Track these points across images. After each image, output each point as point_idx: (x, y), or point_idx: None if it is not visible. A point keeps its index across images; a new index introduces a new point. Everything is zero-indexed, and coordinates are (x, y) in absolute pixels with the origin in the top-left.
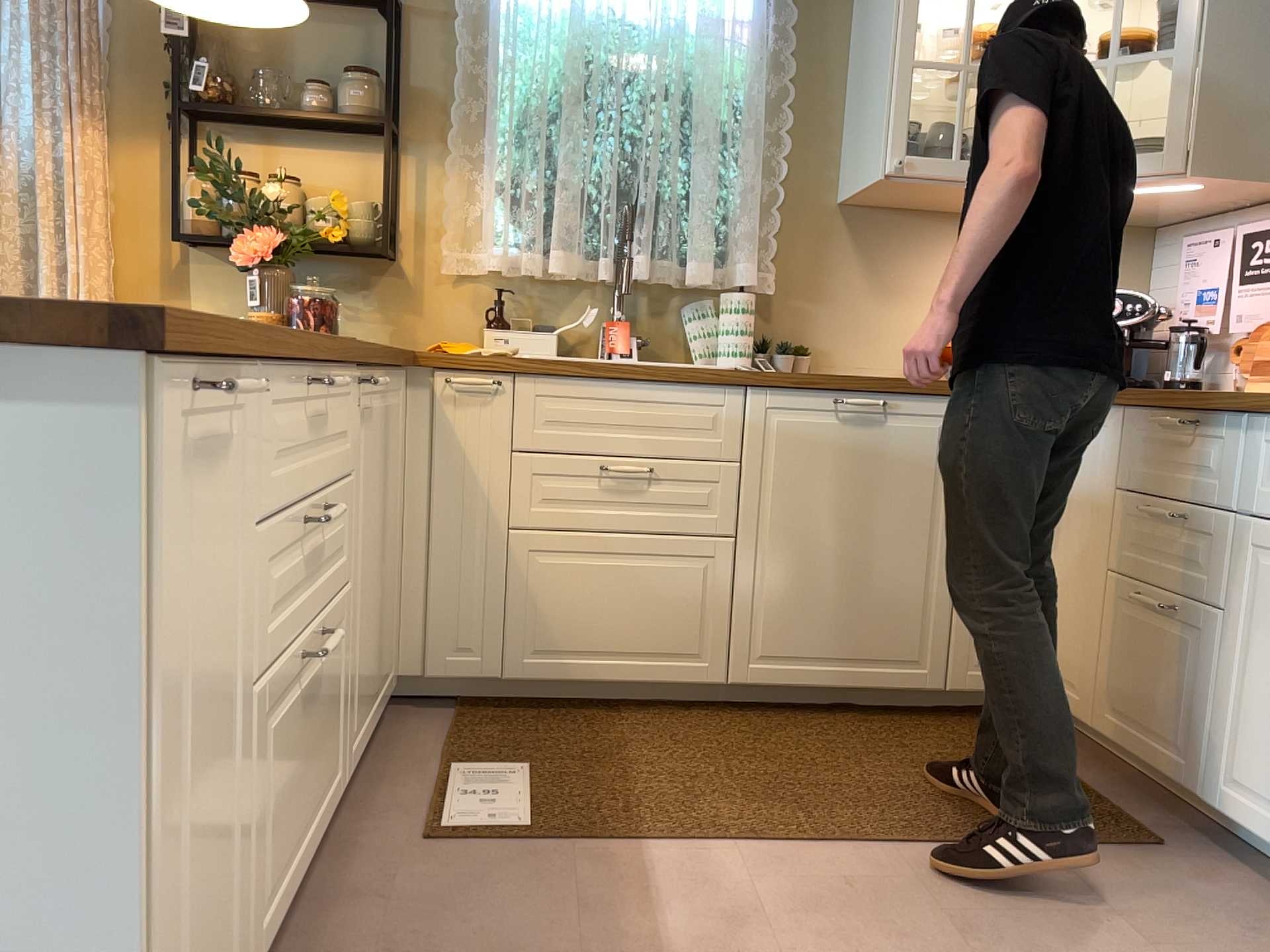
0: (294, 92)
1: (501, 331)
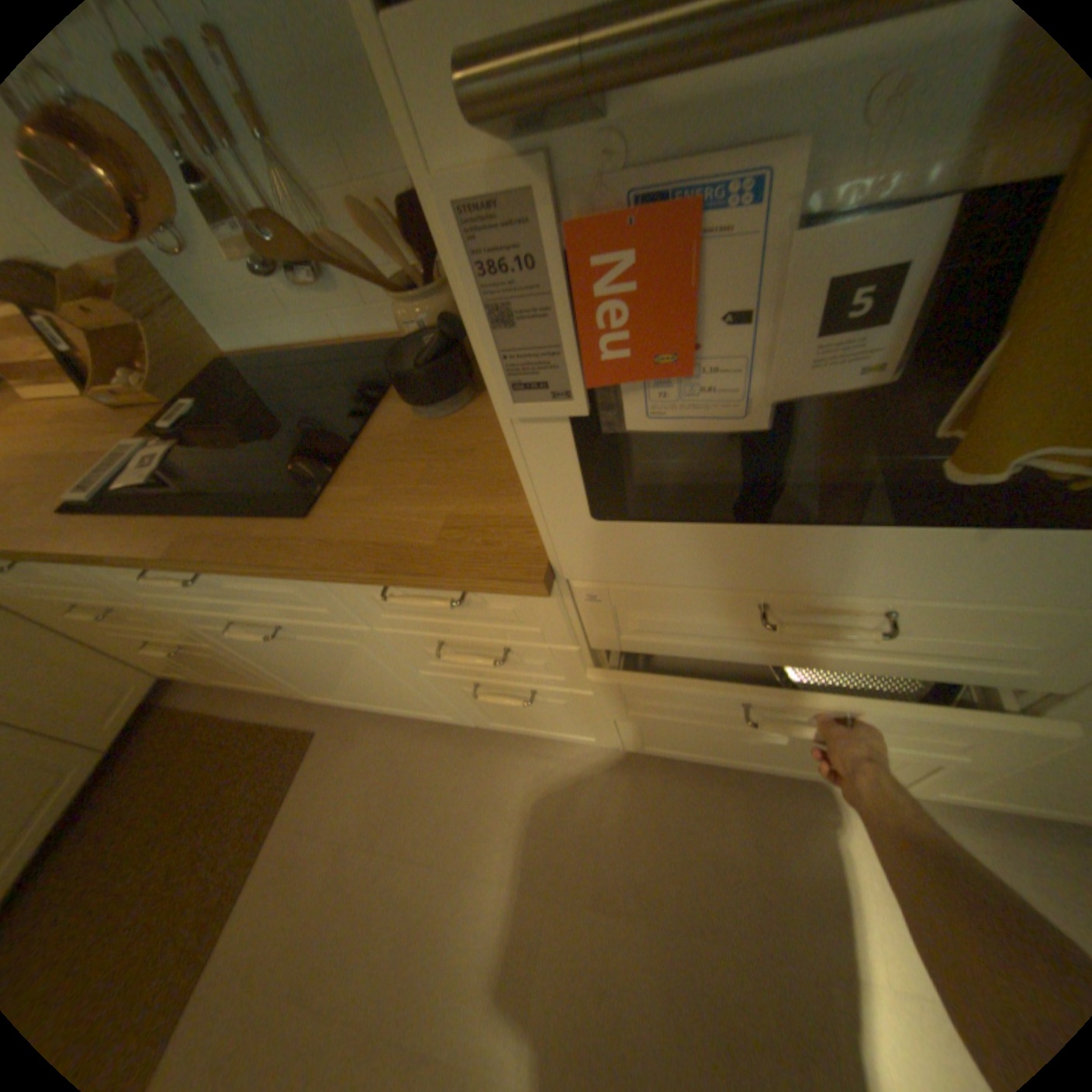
0: None
1: None
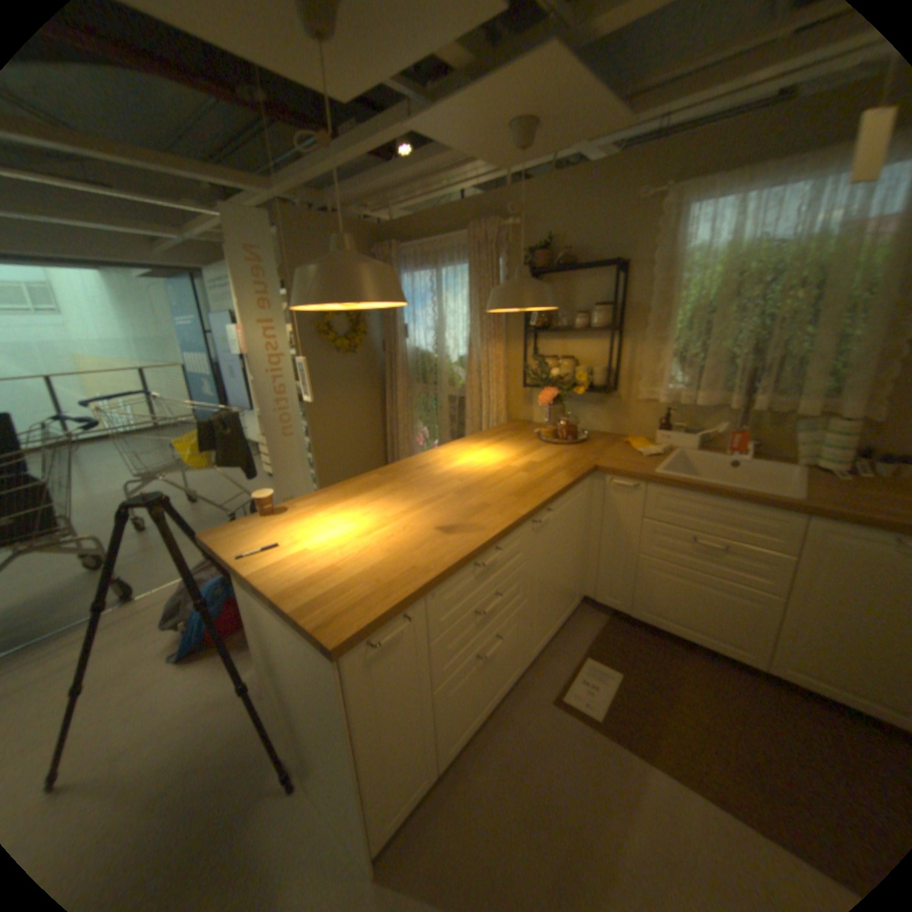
0: (570, 318)
1: (666, 432)
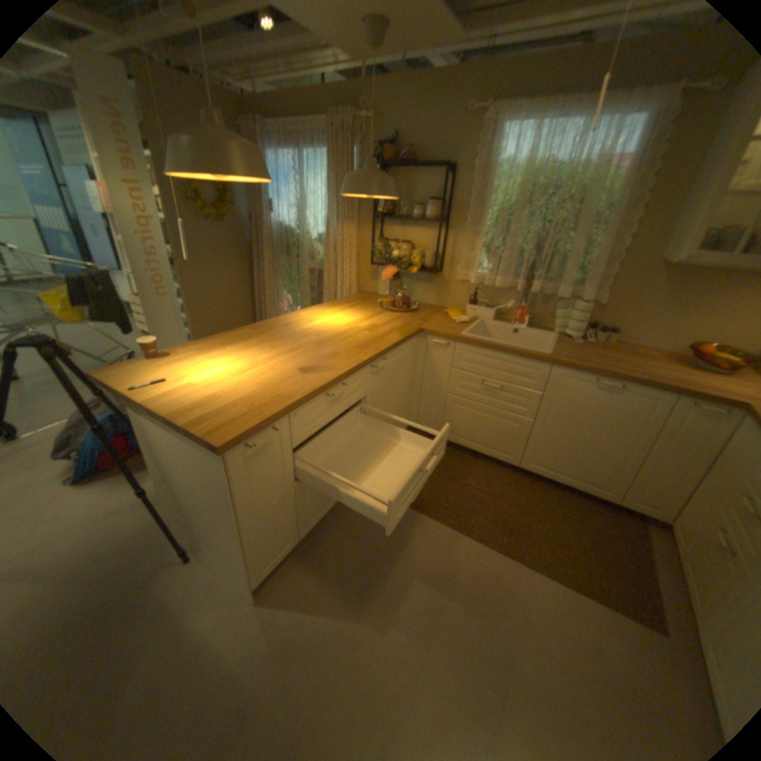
0: (409, 208)
1: (473, 306)
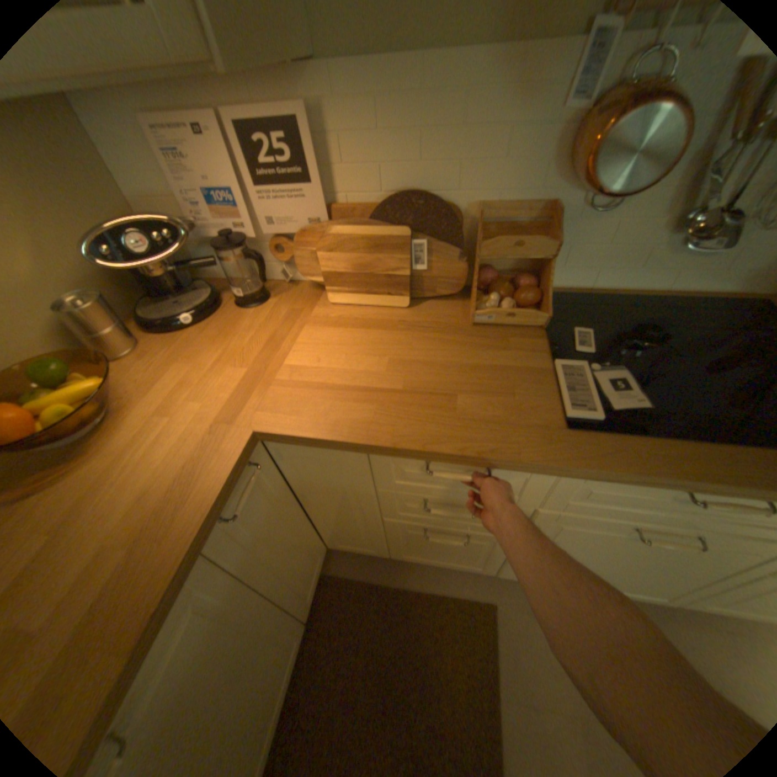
0: None
1: None
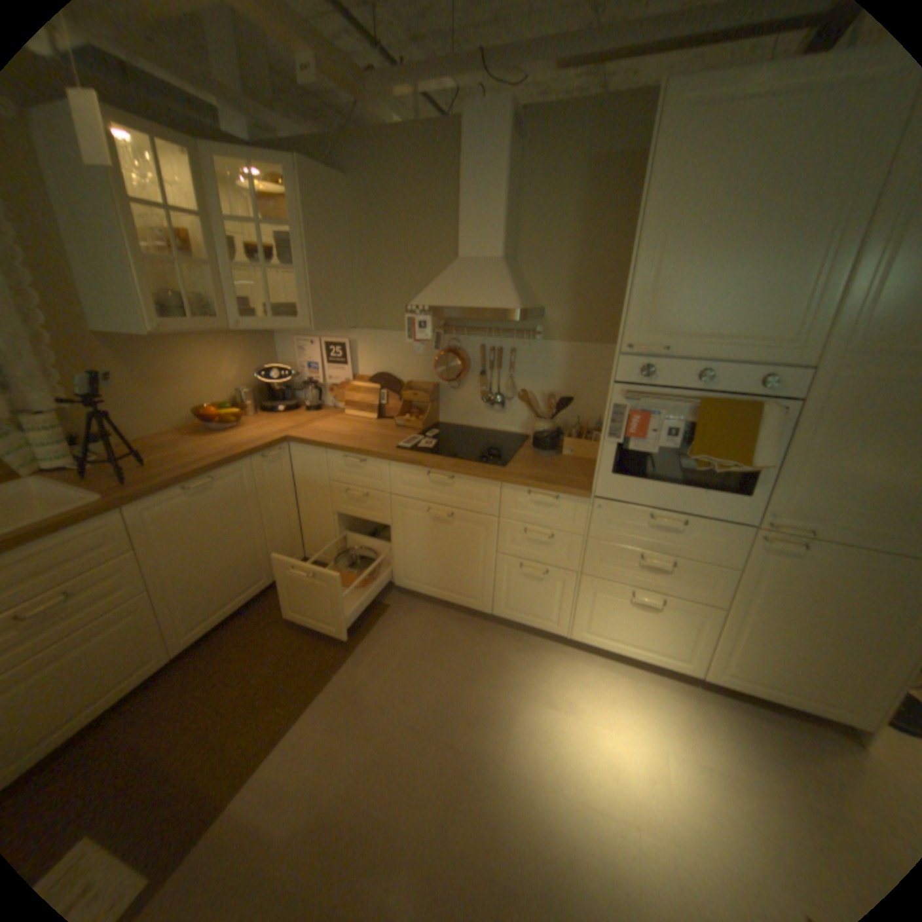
0: None
1: None
